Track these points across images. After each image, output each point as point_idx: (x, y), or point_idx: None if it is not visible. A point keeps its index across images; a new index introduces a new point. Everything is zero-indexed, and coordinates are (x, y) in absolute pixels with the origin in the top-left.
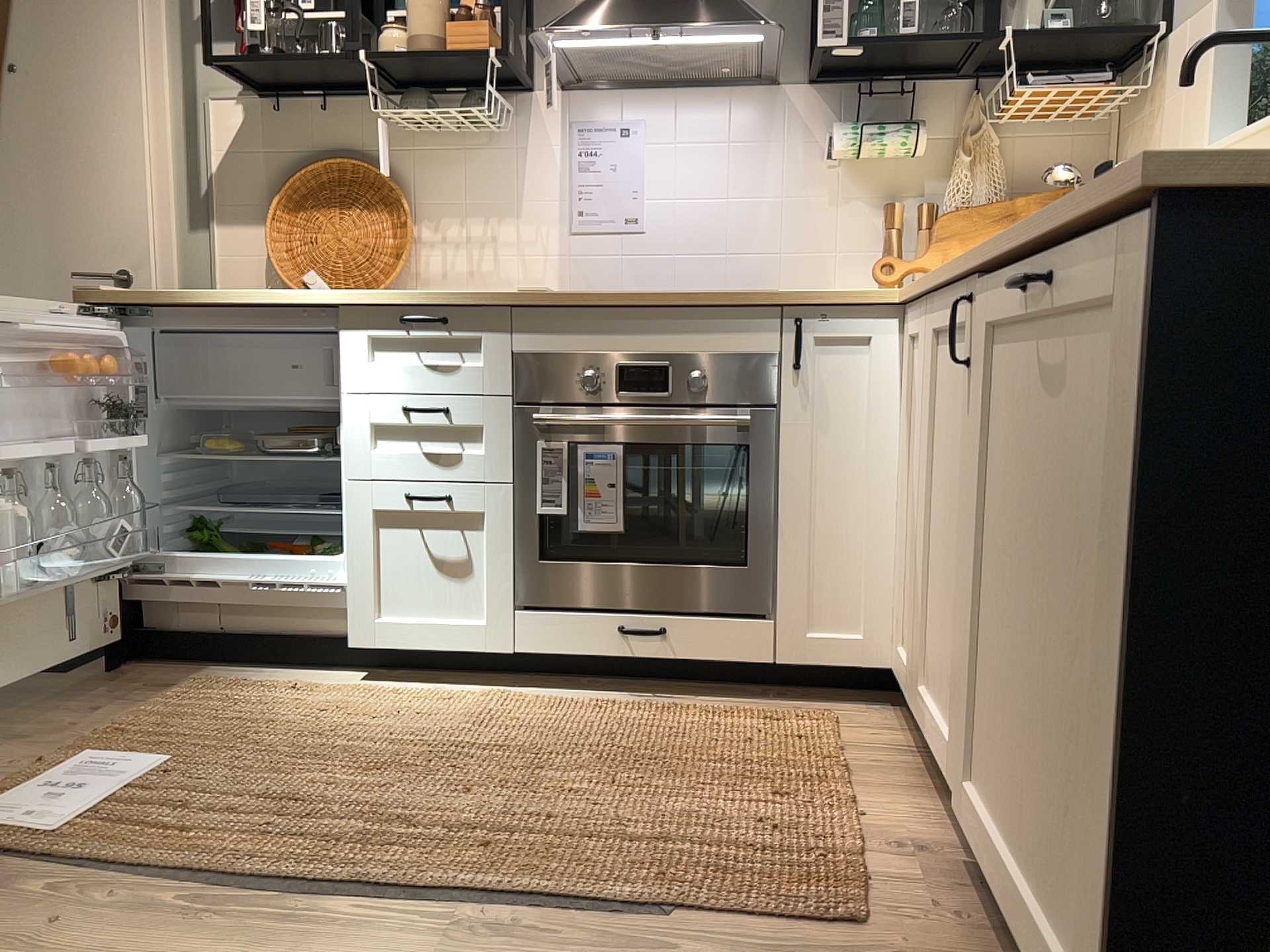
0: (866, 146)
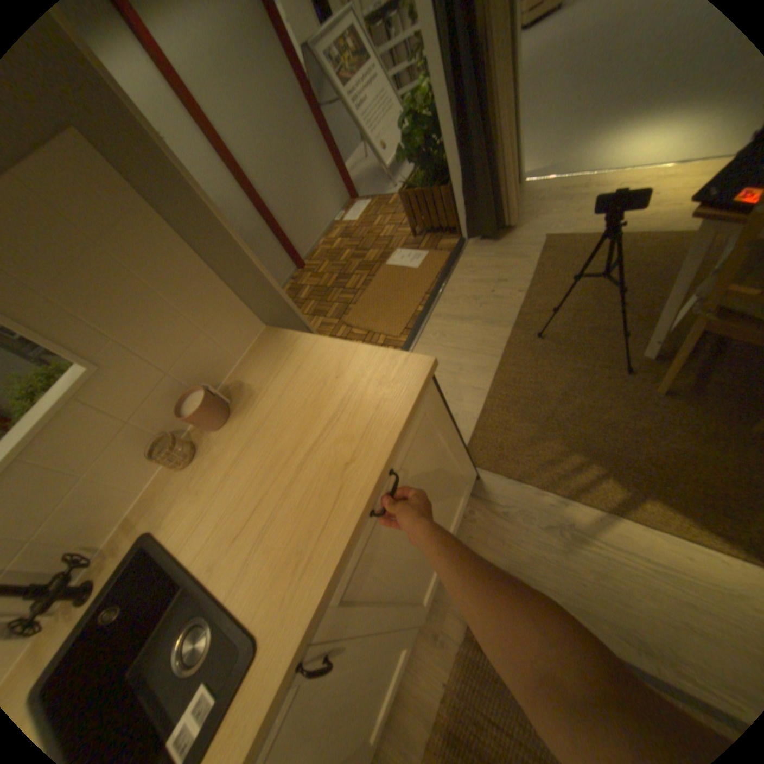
0: None
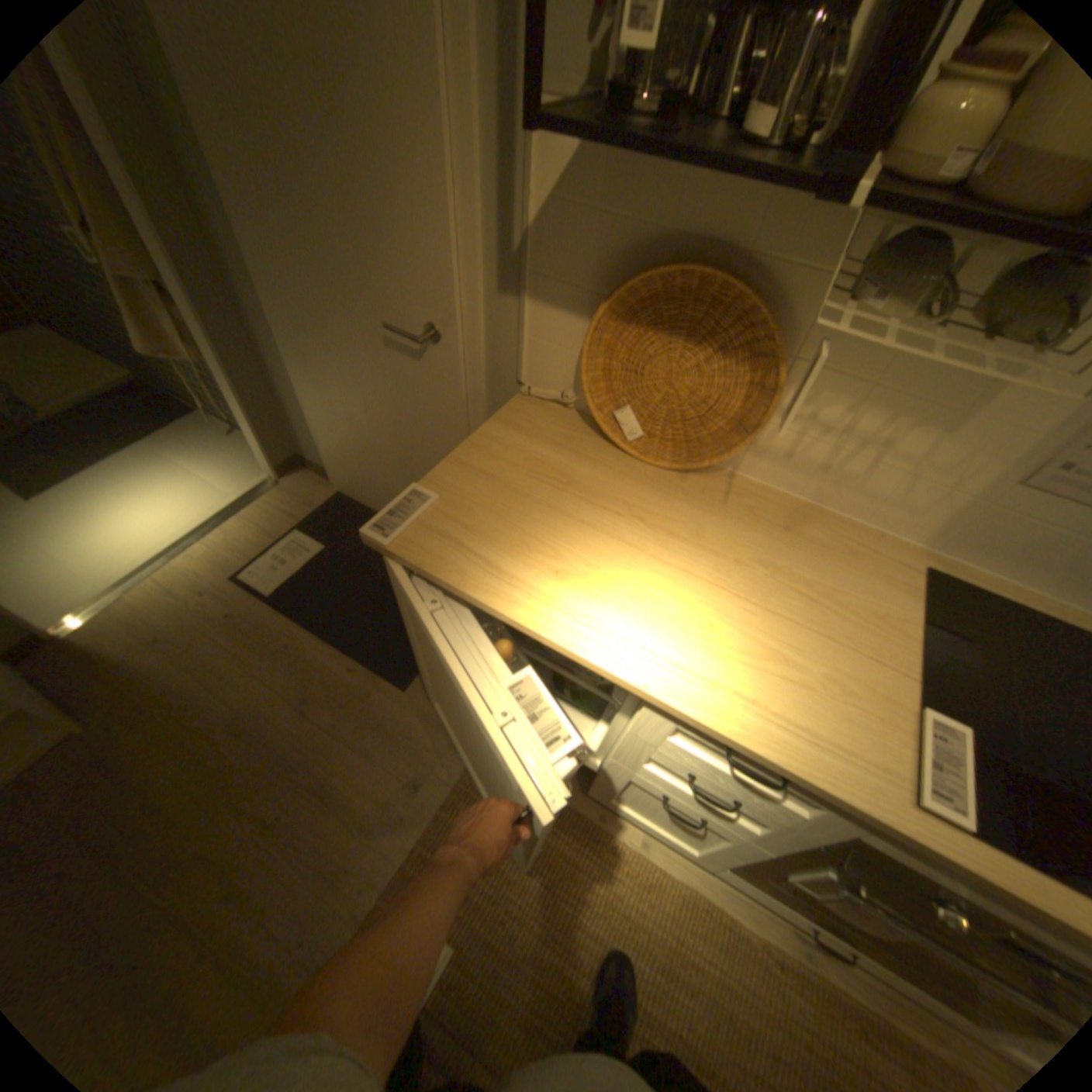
0: None
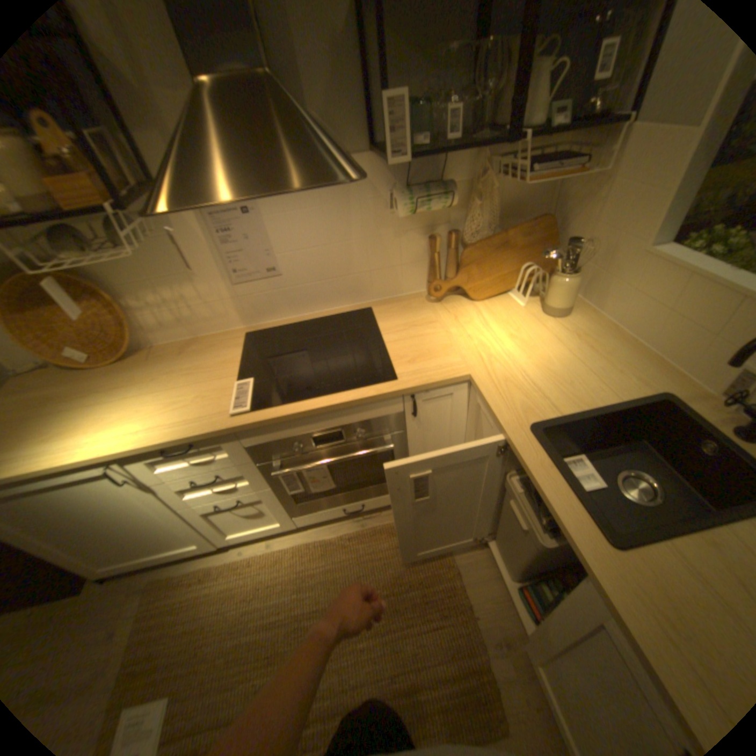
0: (421, 208)
